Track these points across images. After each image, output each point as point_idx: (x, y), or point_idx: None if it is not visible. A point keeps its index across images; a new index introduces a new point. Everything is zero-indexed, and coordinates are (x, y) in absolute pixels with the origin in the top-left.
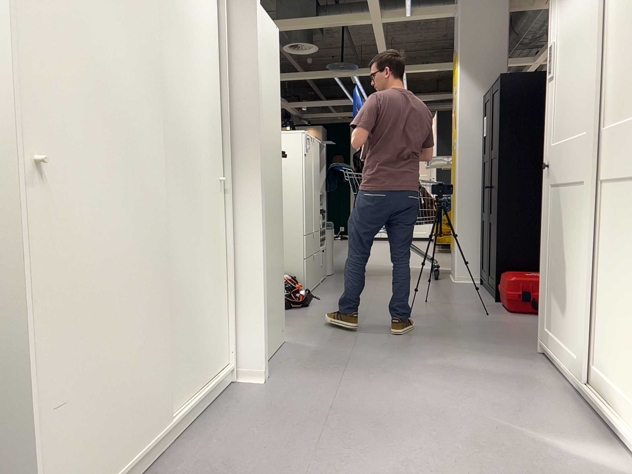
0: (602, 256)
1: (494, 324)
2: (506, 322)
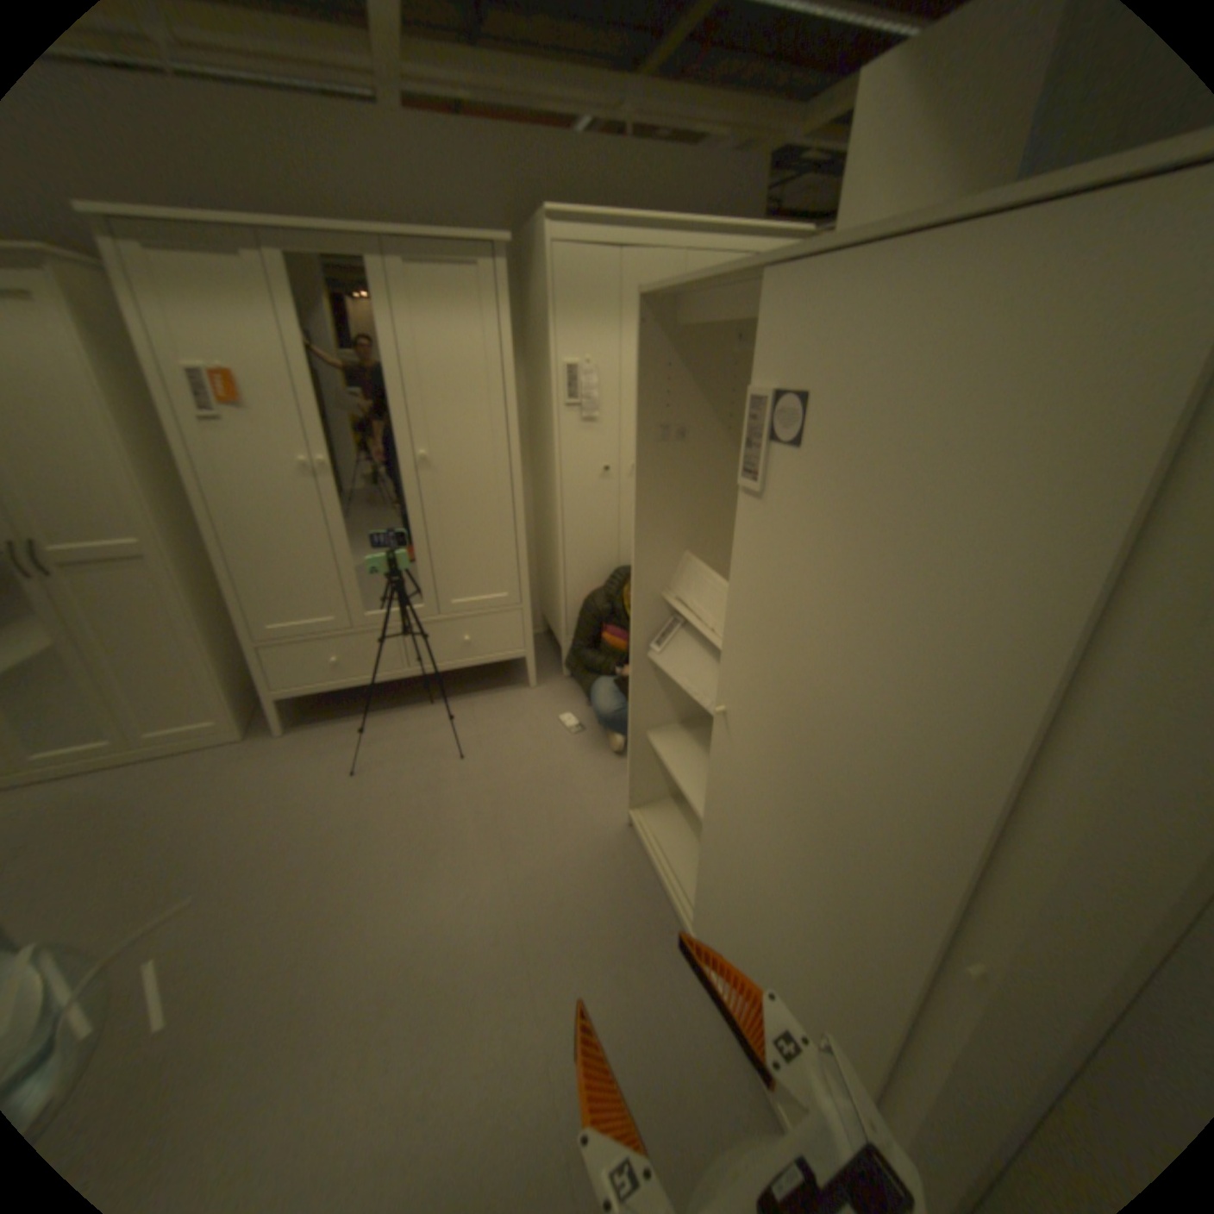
0: None
1: None
2: None
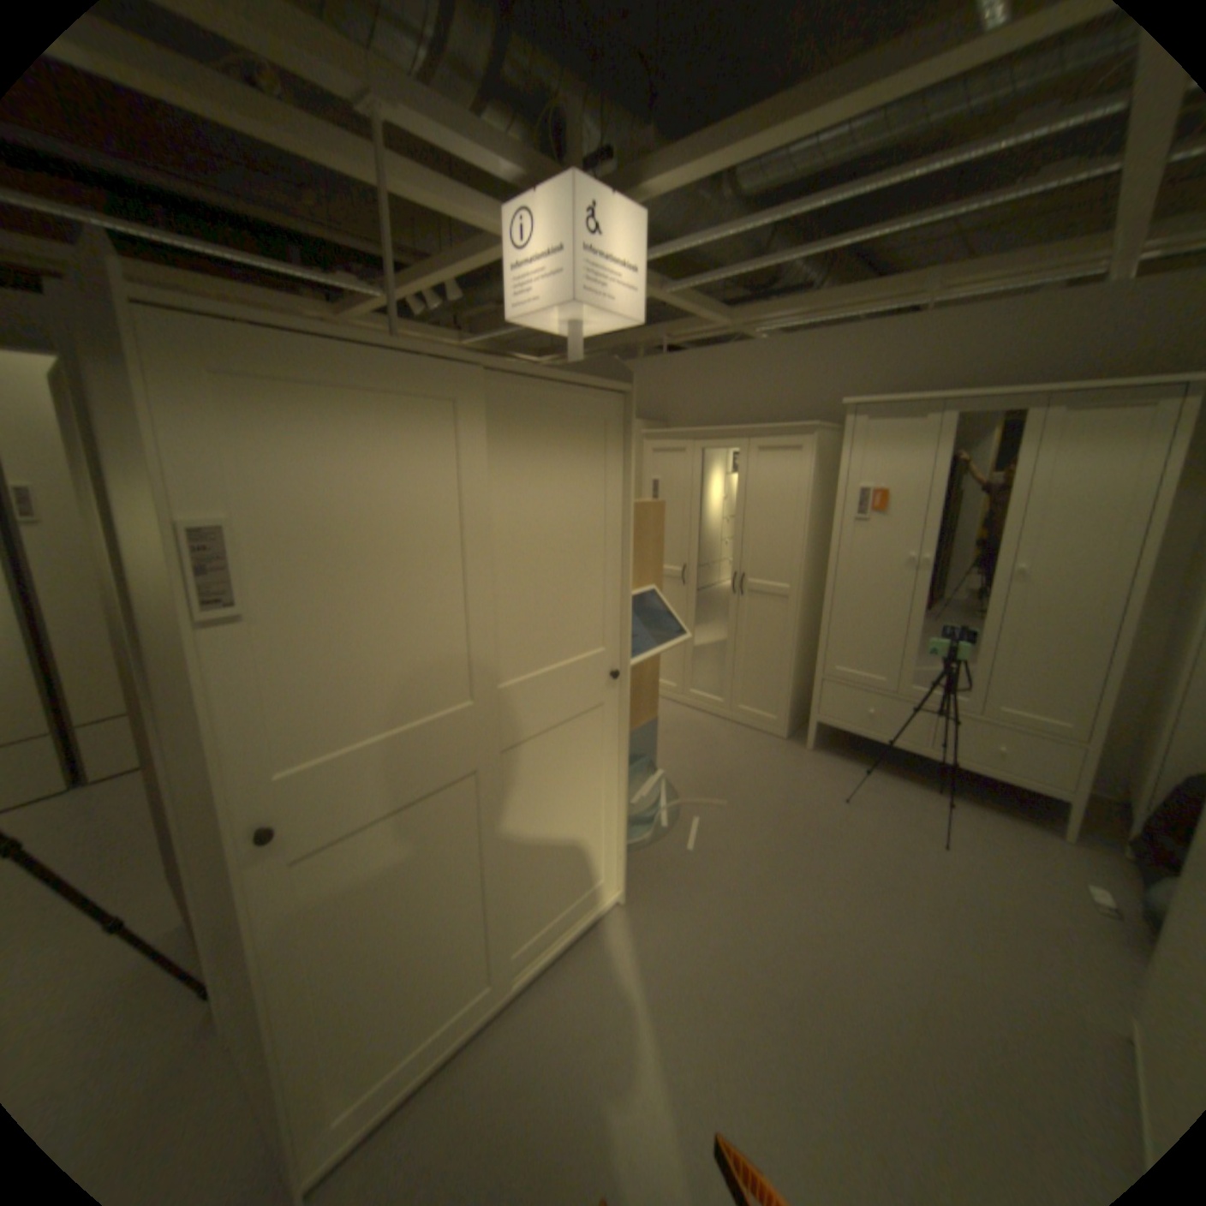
0: (518, 827)
1: None
2: None
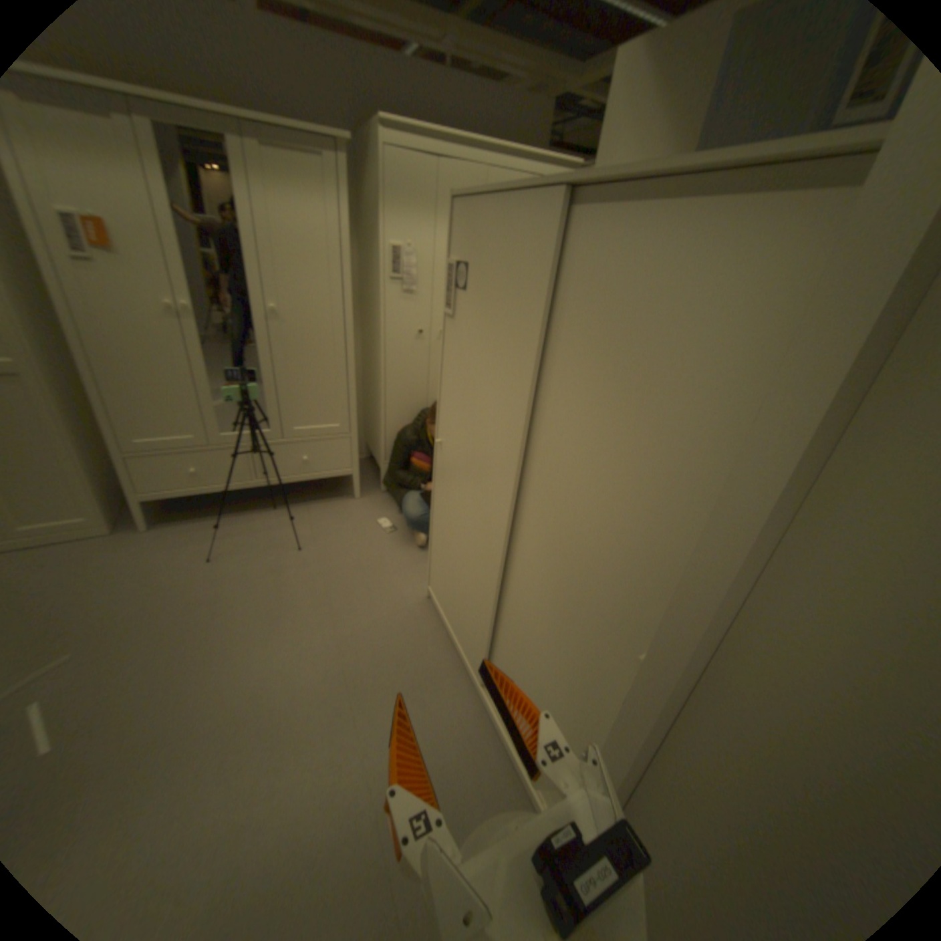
0: None
1: None
2: None
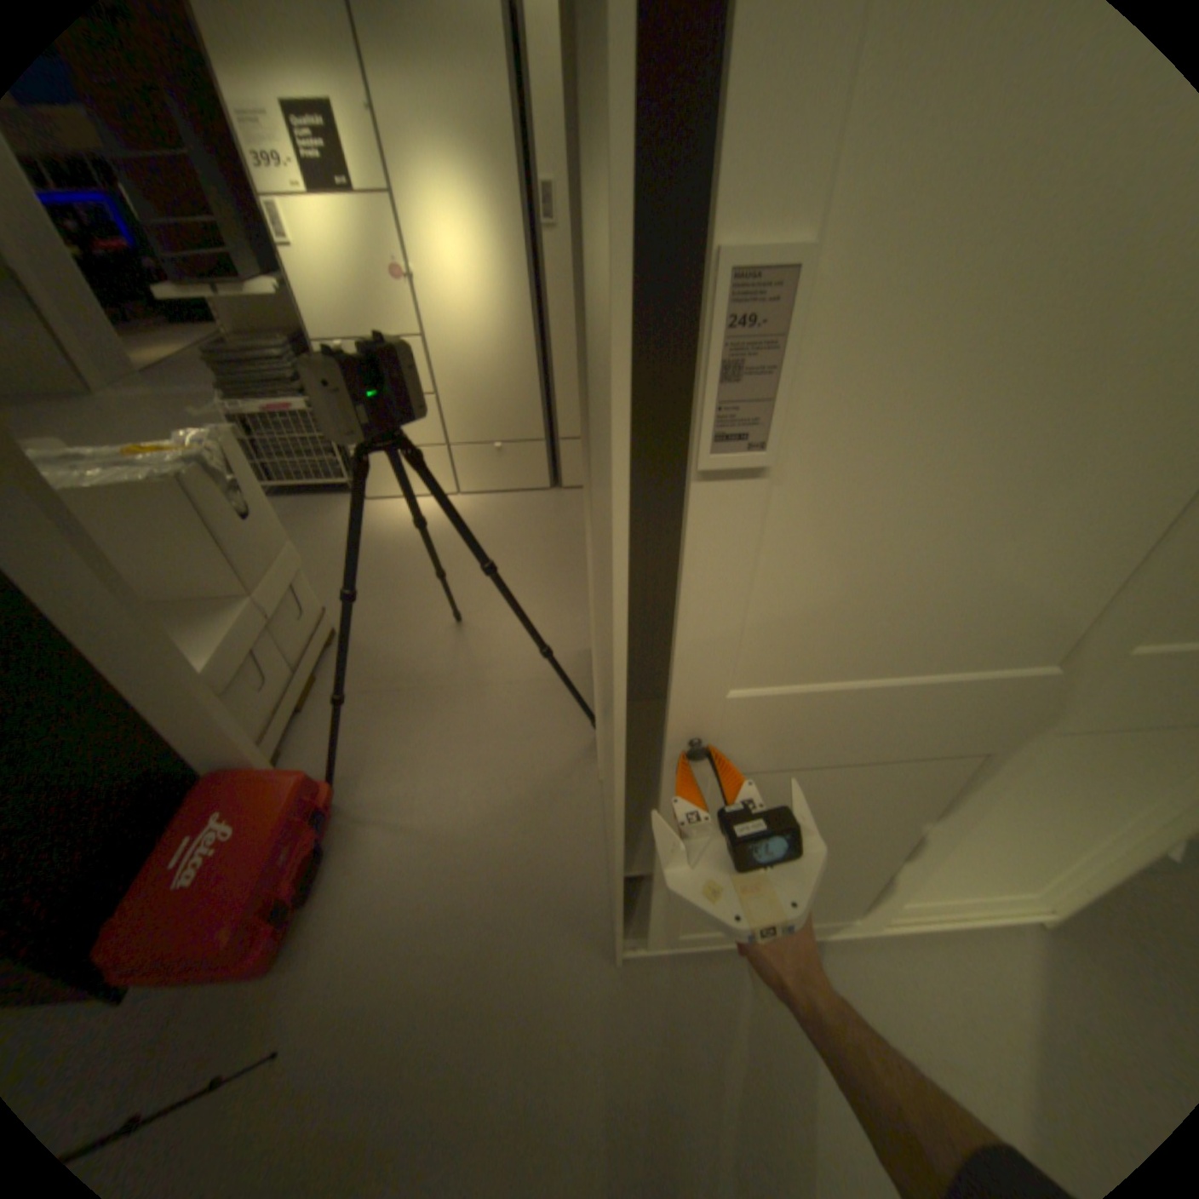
0: (967, 820)
1: (386, 1043)
2: (366, 1001)
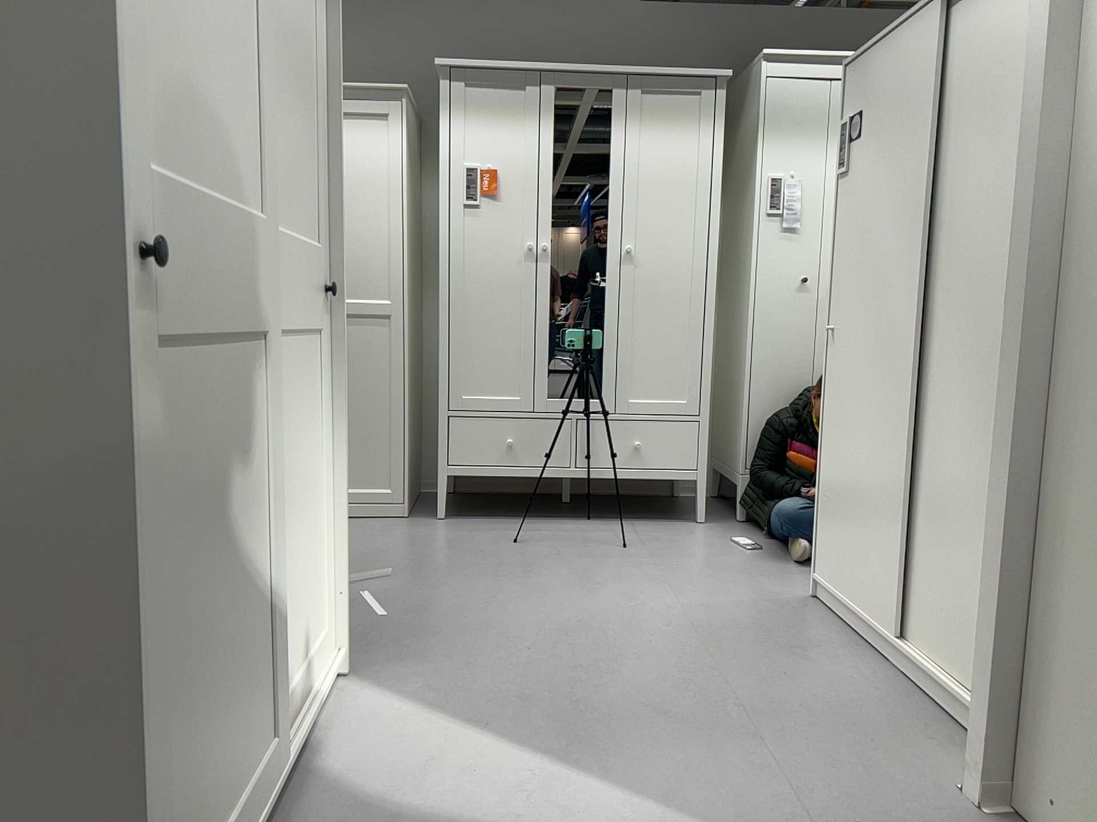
0: (270, 484)
1: None
2: None
